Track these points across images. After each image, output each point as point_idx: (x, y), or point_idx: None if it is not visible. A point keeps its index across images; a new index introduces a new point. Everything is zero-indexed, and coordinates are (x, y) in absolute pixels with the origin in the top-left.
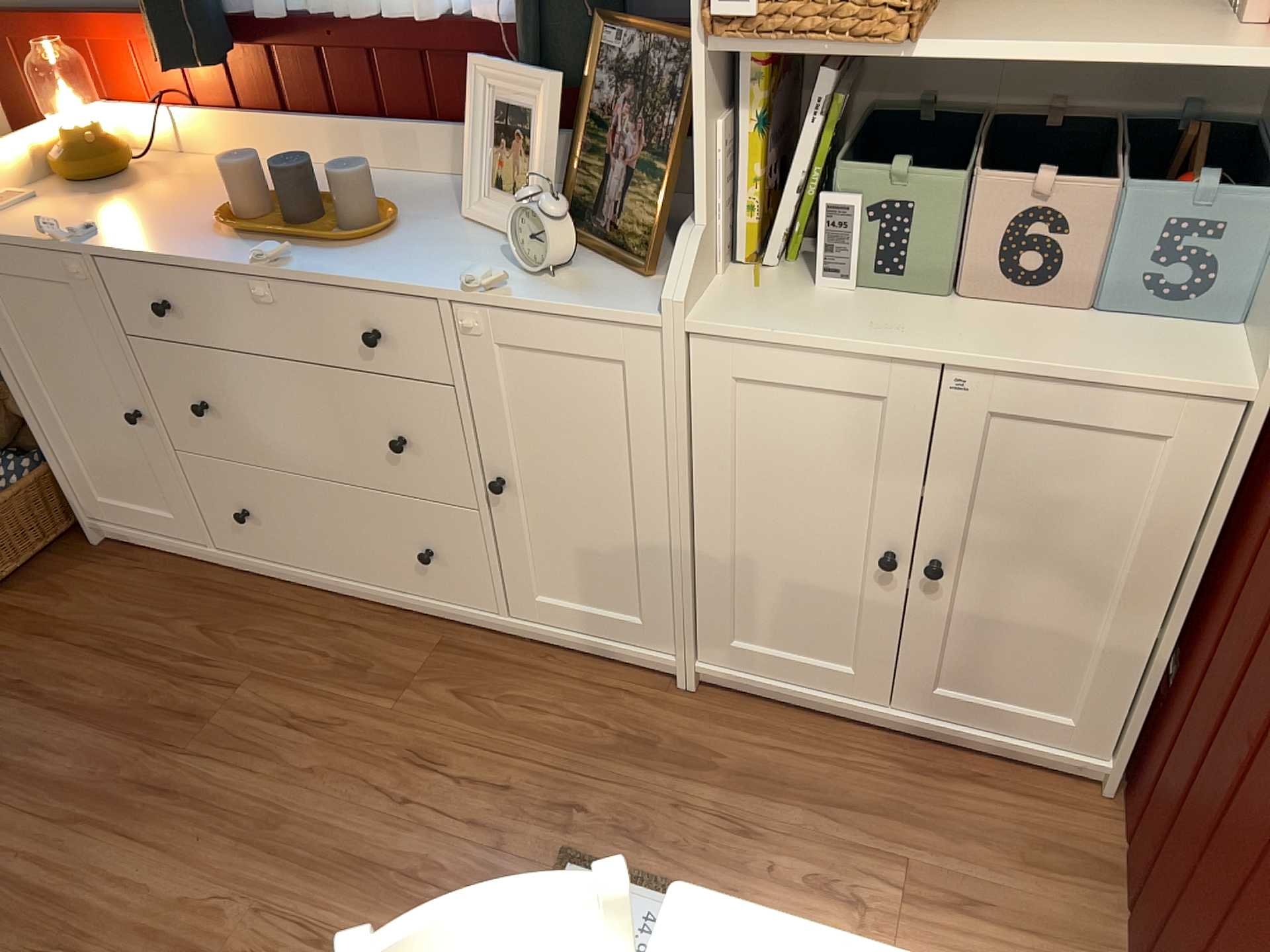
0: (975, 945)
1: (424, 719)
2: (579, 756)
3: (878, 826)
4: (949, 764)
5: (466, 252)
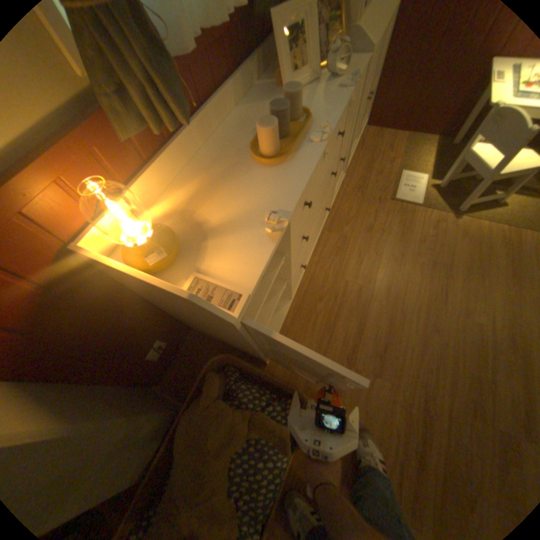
0: (399, 145)
1: (356, 231)
2: (365, 199)
3: (377, 154)
4: (360, 144)
5: (315, 92)
